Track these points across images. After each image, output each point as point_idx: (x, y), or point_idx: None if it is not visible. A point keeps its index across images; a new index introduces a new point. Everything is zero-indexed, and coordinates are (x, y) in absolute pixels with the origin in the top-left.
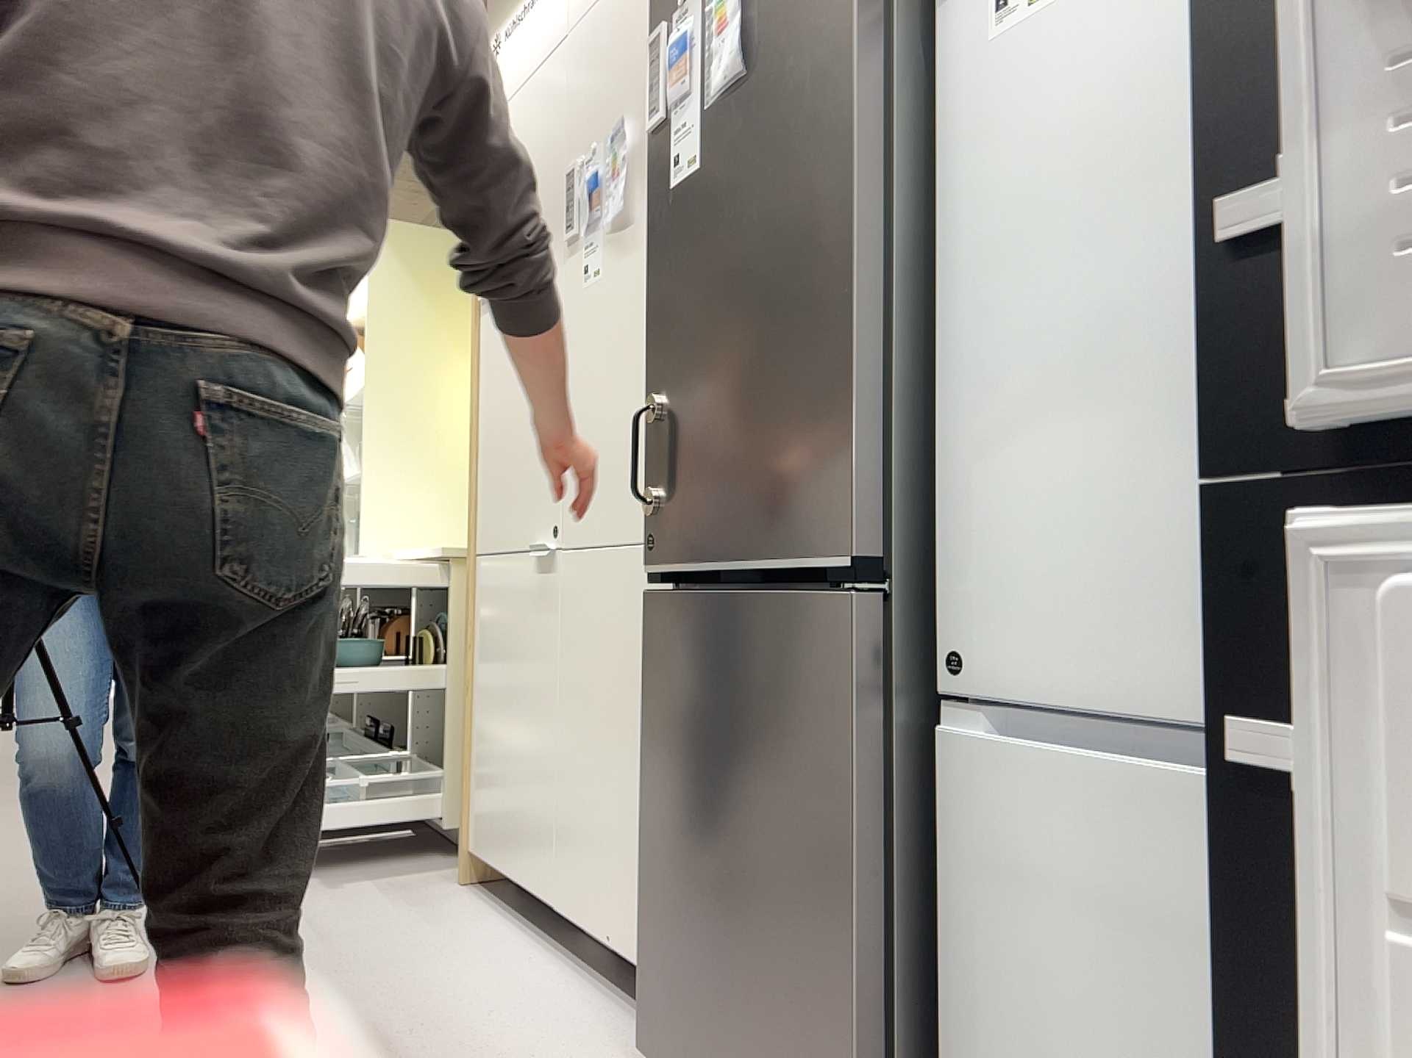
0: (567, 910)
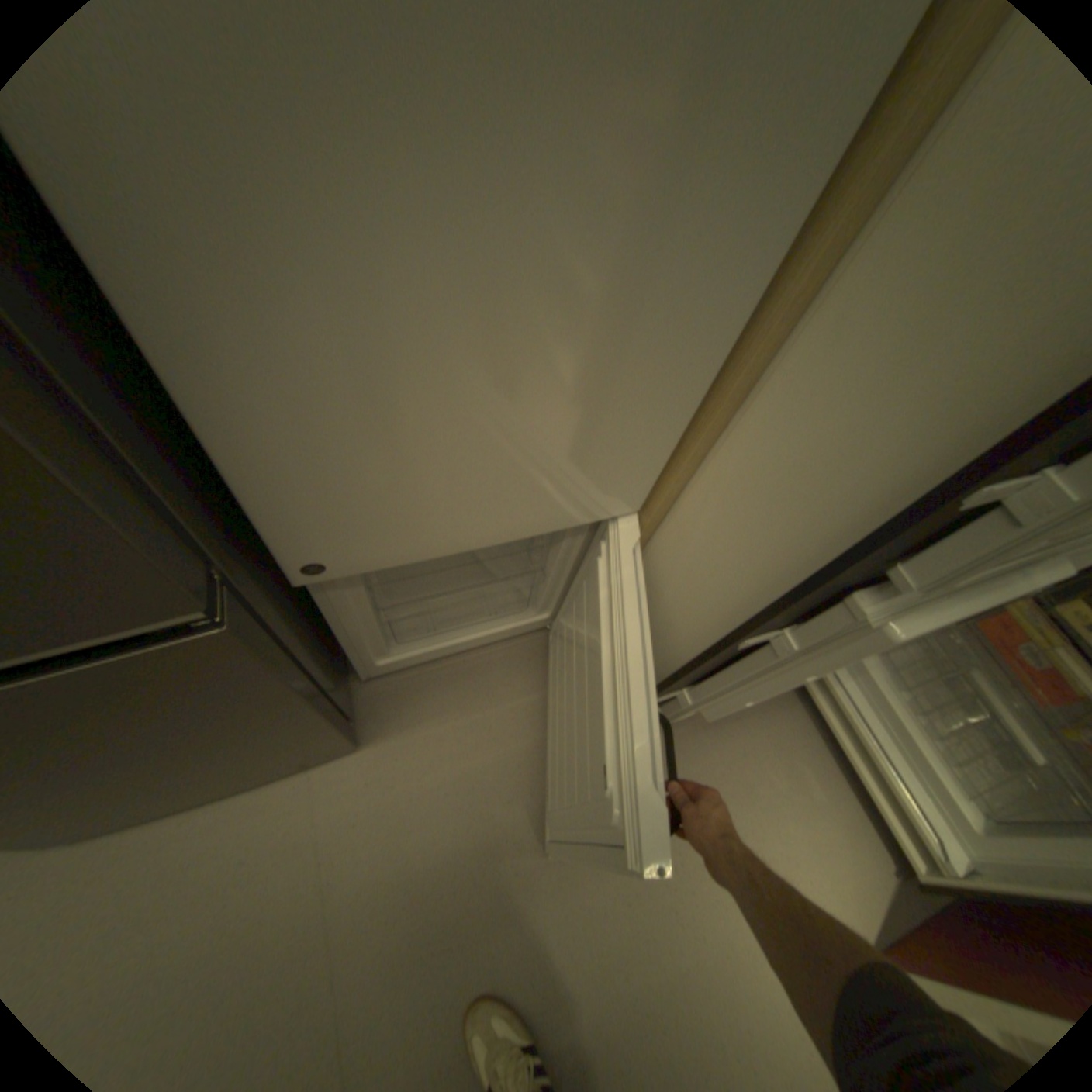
0: None
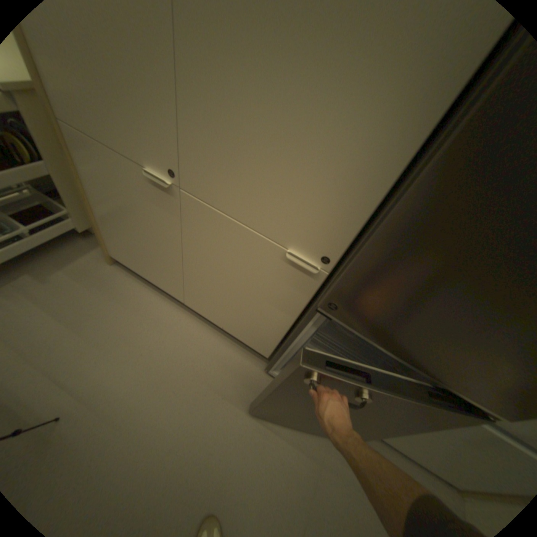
0: (193, 308)
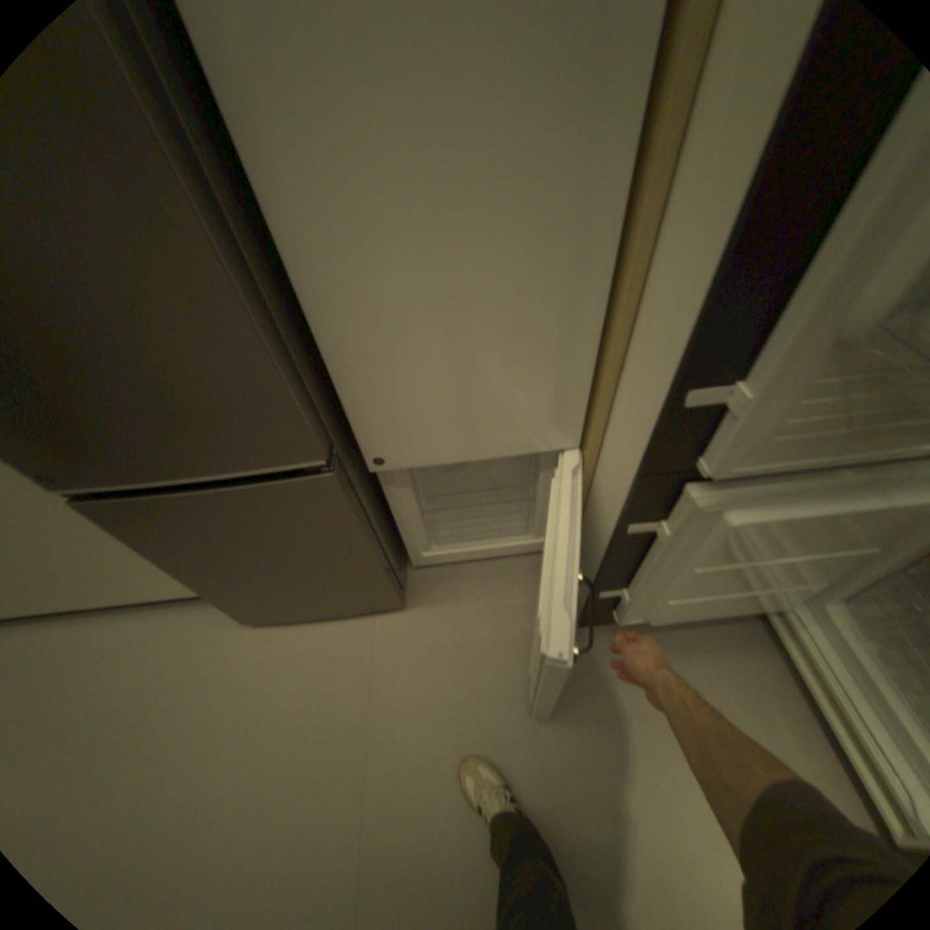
0: (89, 604)
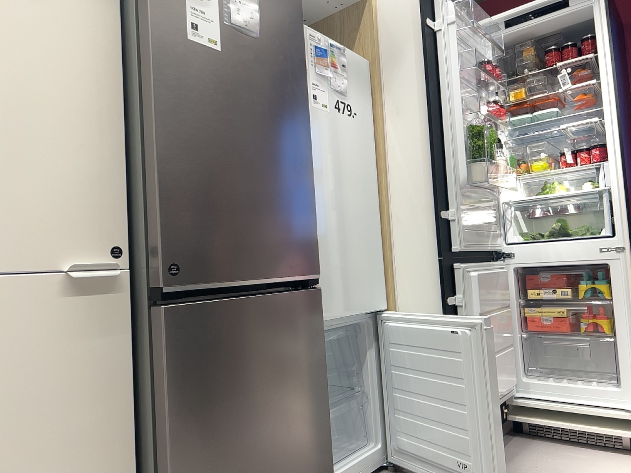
0: None
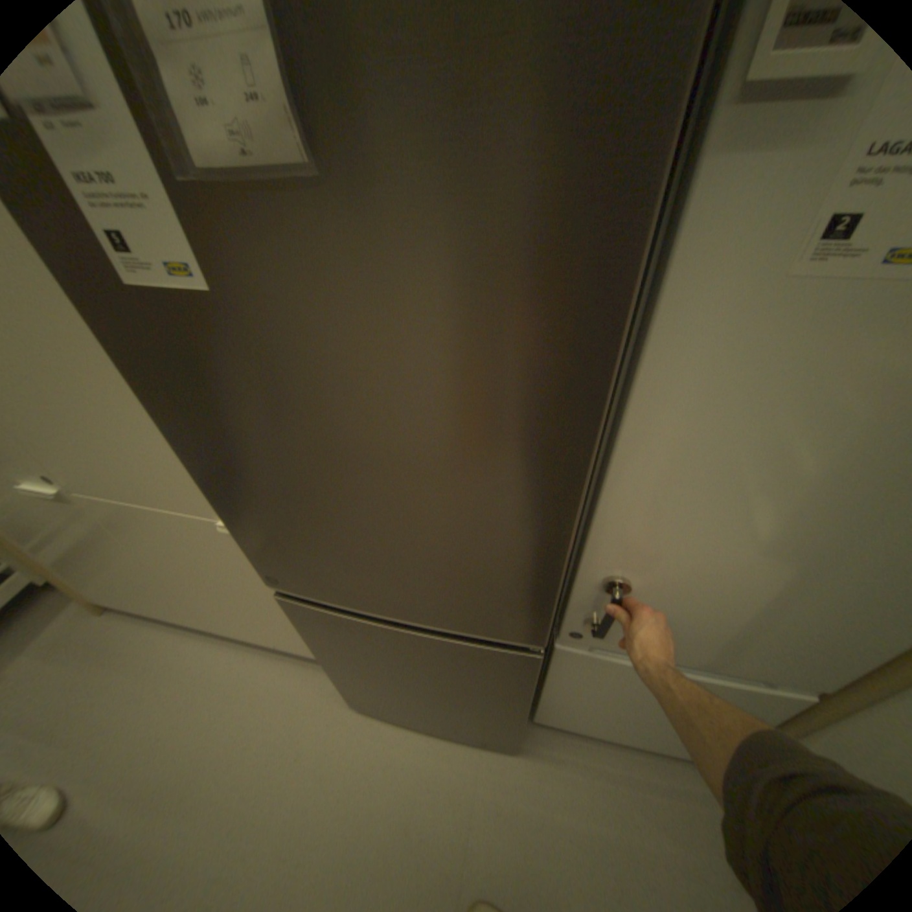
0: (224, 634)
